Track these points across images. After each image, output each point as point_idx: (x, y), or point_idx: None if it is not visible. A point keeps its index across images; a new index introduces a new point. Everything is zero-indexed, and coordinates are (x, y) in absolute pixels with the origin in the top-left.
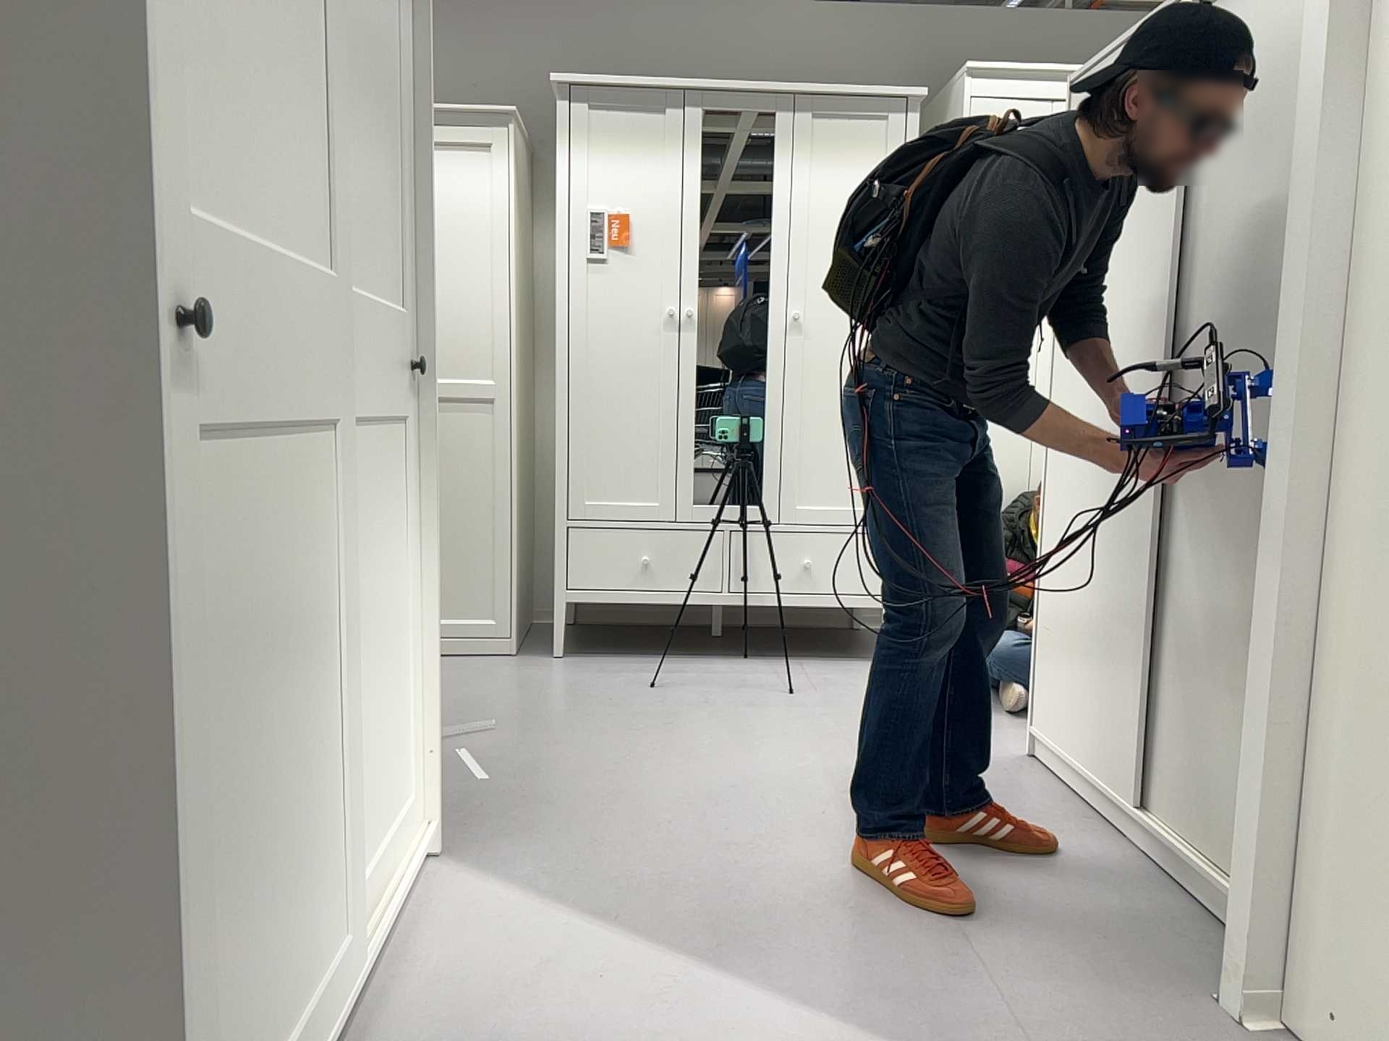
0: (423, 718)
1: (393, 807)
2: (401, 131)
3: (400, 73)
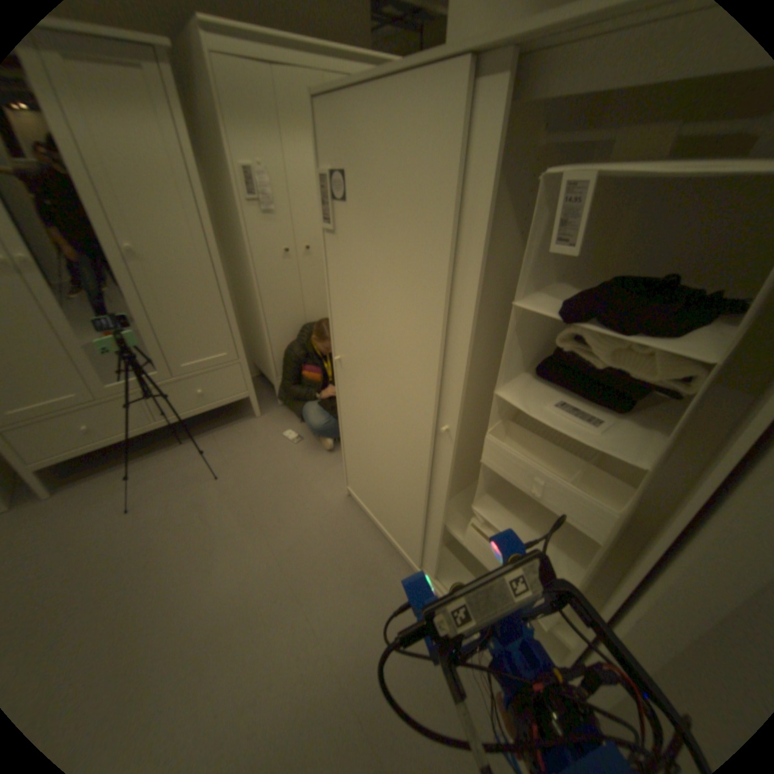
0: None
1: None
2: None
3: None
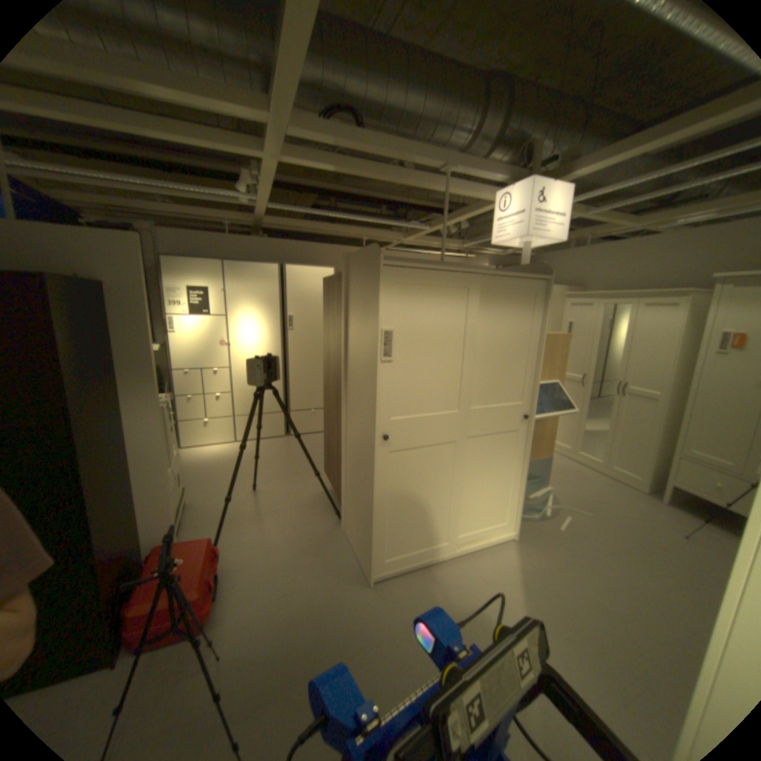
0: (520, 505)
1: (496, 521)
2: (531, 355)
3: (533, 340)
